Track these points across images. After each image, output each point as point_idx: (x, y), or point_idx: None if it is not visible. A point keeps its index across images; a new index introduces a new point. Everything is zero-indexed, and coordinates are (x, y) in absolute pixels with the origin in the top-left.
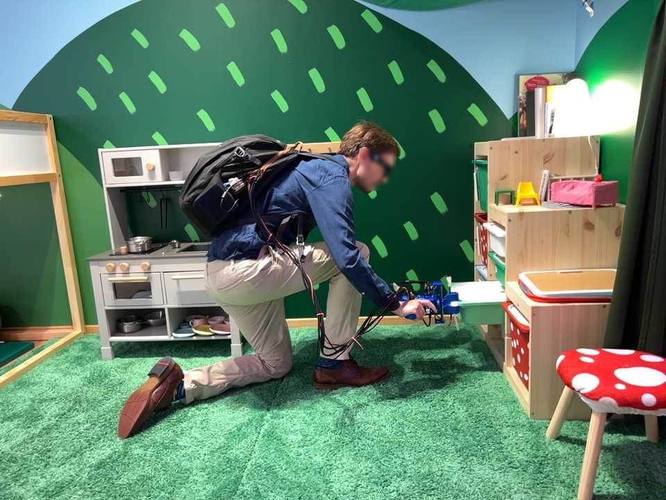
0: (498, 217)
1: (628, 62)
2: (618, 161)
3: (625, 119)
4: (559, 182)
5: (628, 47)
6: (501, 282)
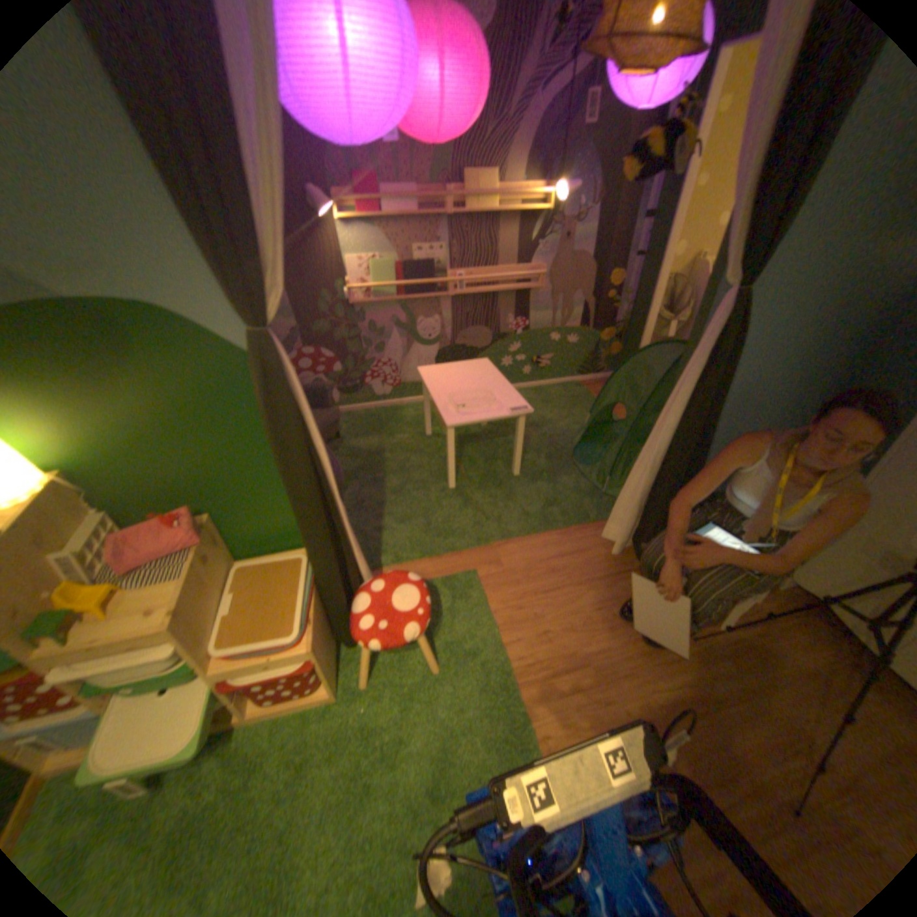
0: (114, 646)
1: (84, 382)
2: (136, 484)
3: (123, 443)
4: (114, 549)
5: (73, 364)
6: (172, 684)
